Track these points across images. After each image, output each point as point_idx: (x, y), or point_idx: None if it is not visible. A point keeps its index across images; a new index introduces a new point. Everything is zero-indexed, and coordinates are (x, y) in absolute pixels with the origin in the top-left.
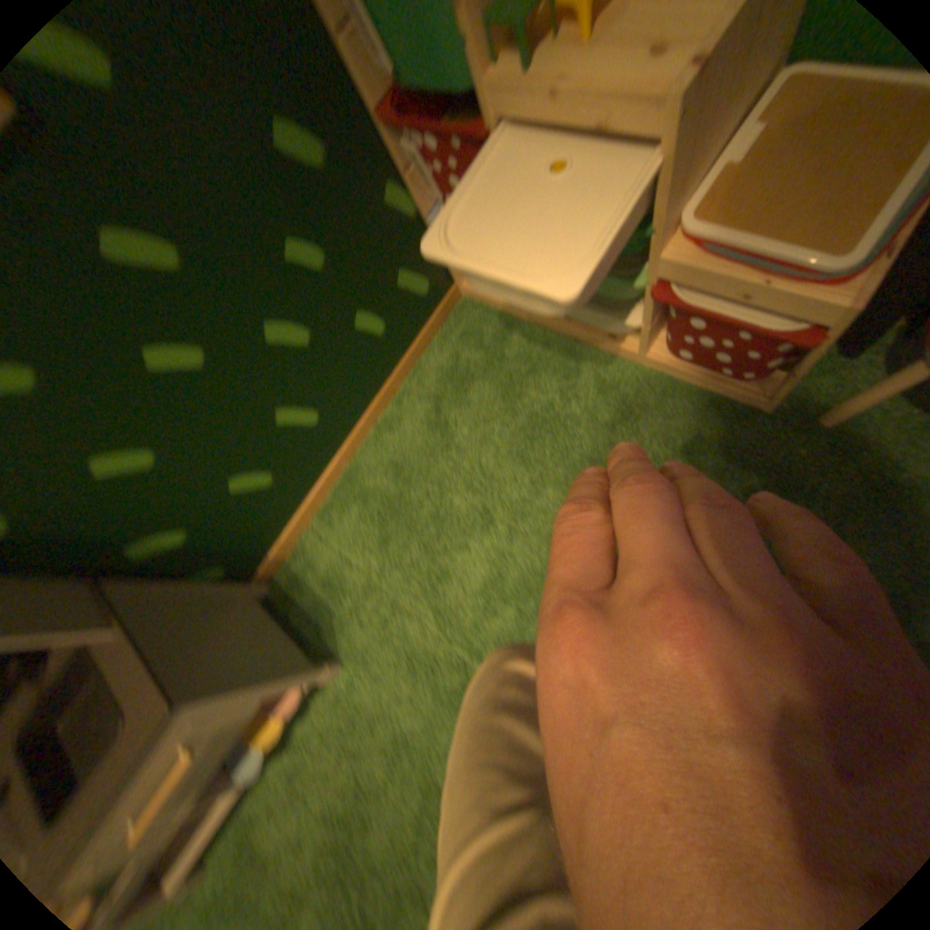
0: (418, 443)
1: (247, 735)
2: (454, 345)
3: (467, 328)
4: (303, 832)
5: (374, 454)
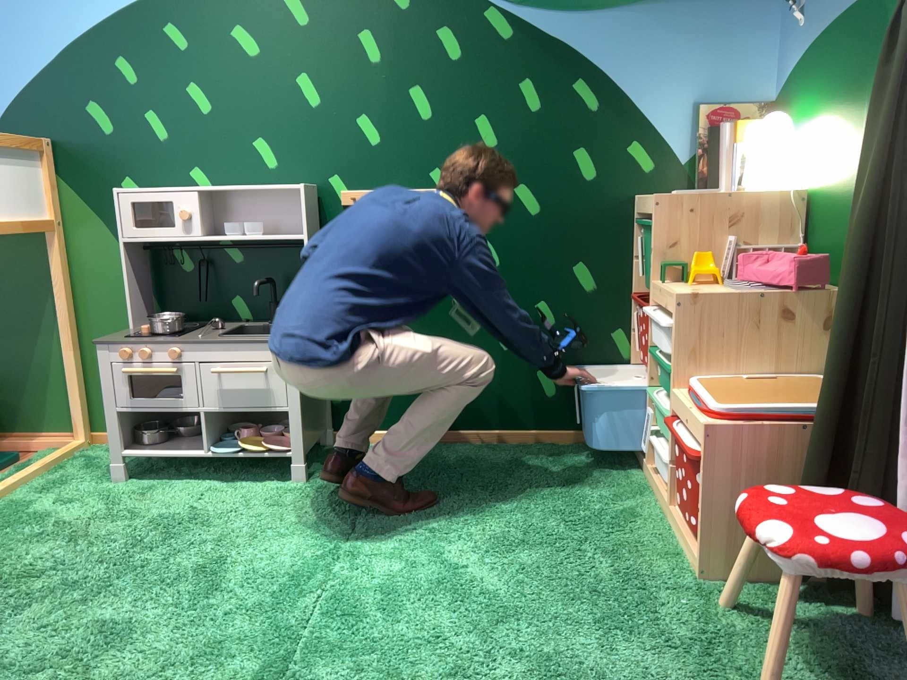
0: (492, 462)
1: (242, 441)
2: (582, 452)
3: (602, 452)
4: (175, 507)
5: (464, 450)
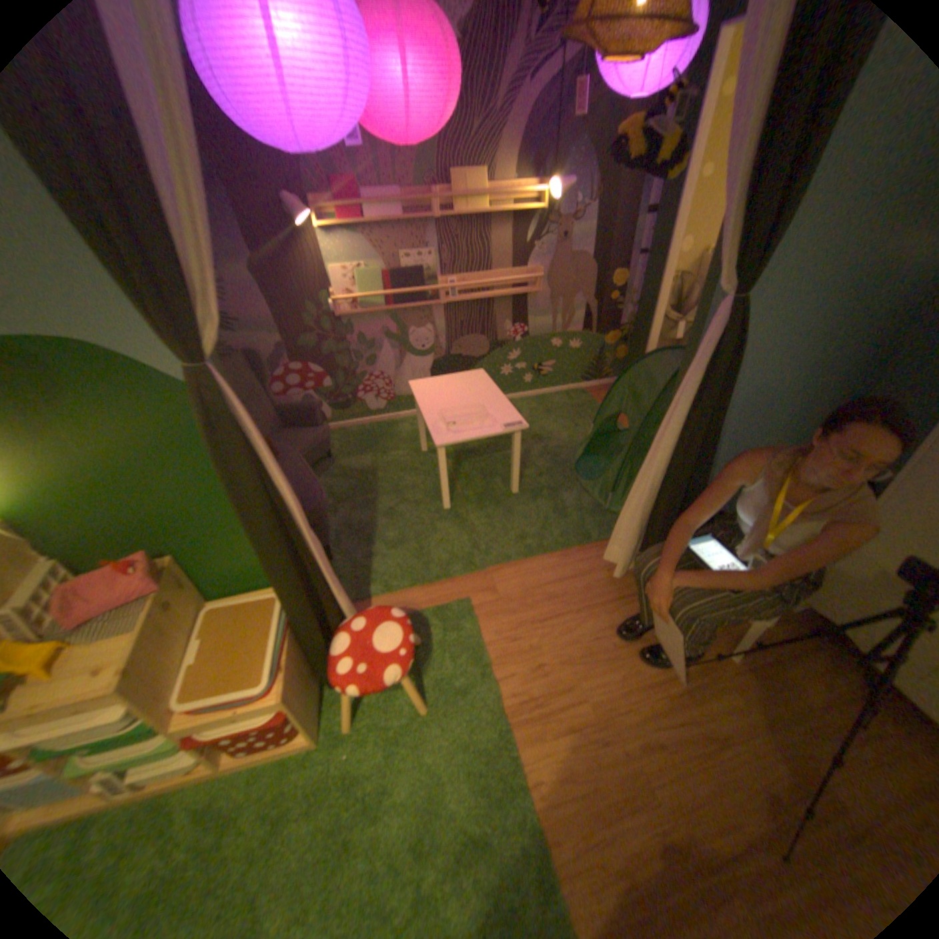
0: None
1: None
2: None
3: None
4: None
5: None
